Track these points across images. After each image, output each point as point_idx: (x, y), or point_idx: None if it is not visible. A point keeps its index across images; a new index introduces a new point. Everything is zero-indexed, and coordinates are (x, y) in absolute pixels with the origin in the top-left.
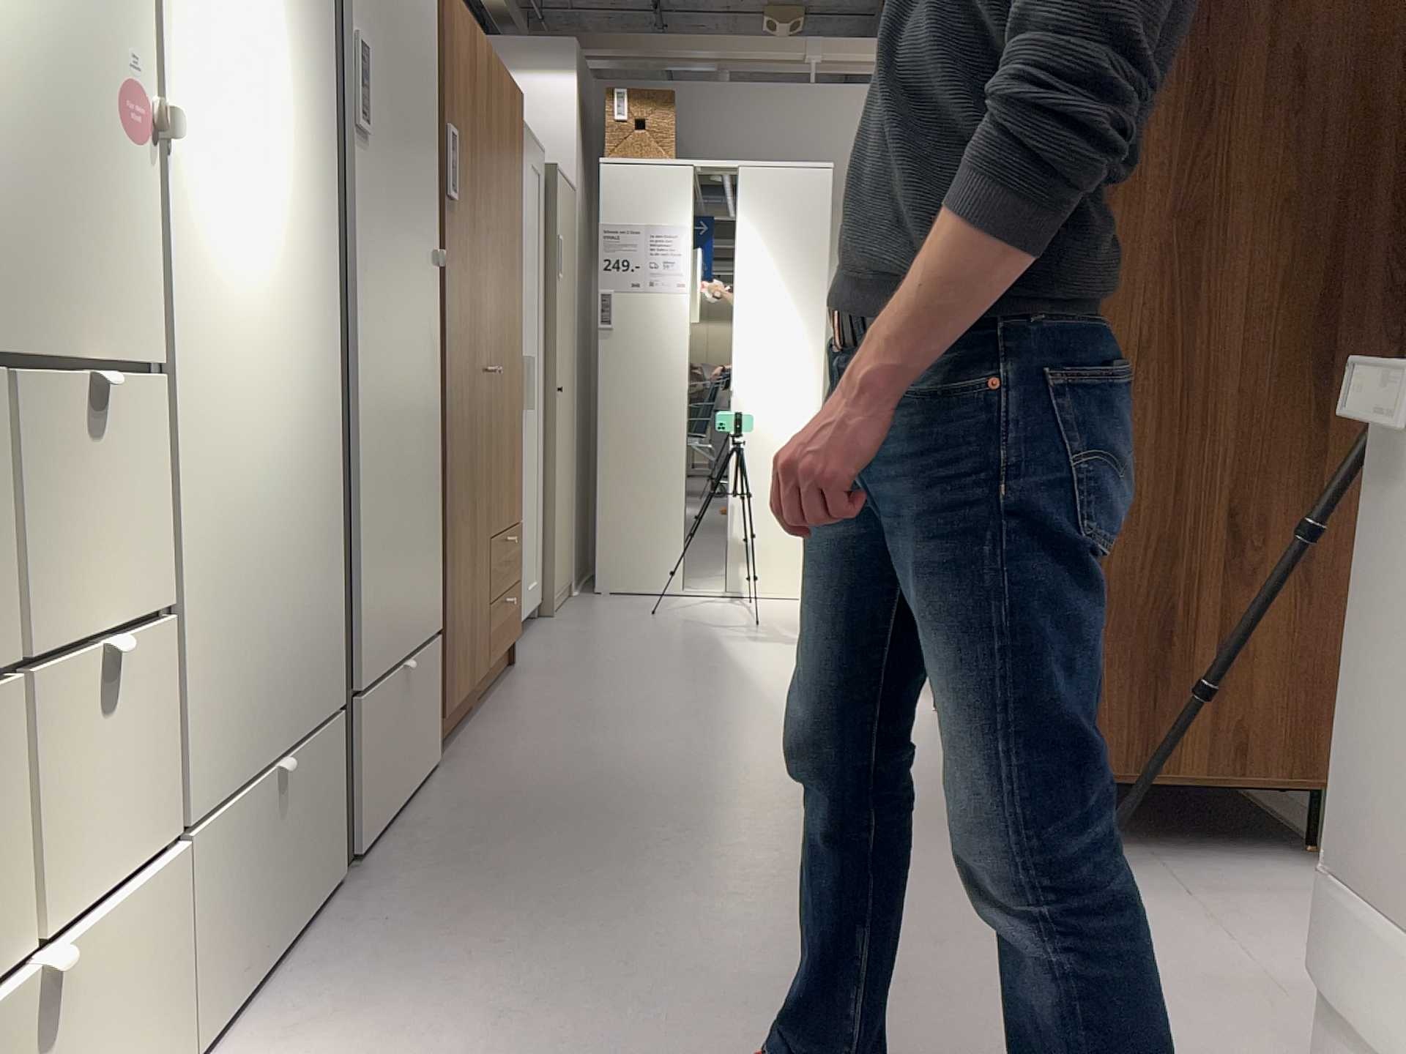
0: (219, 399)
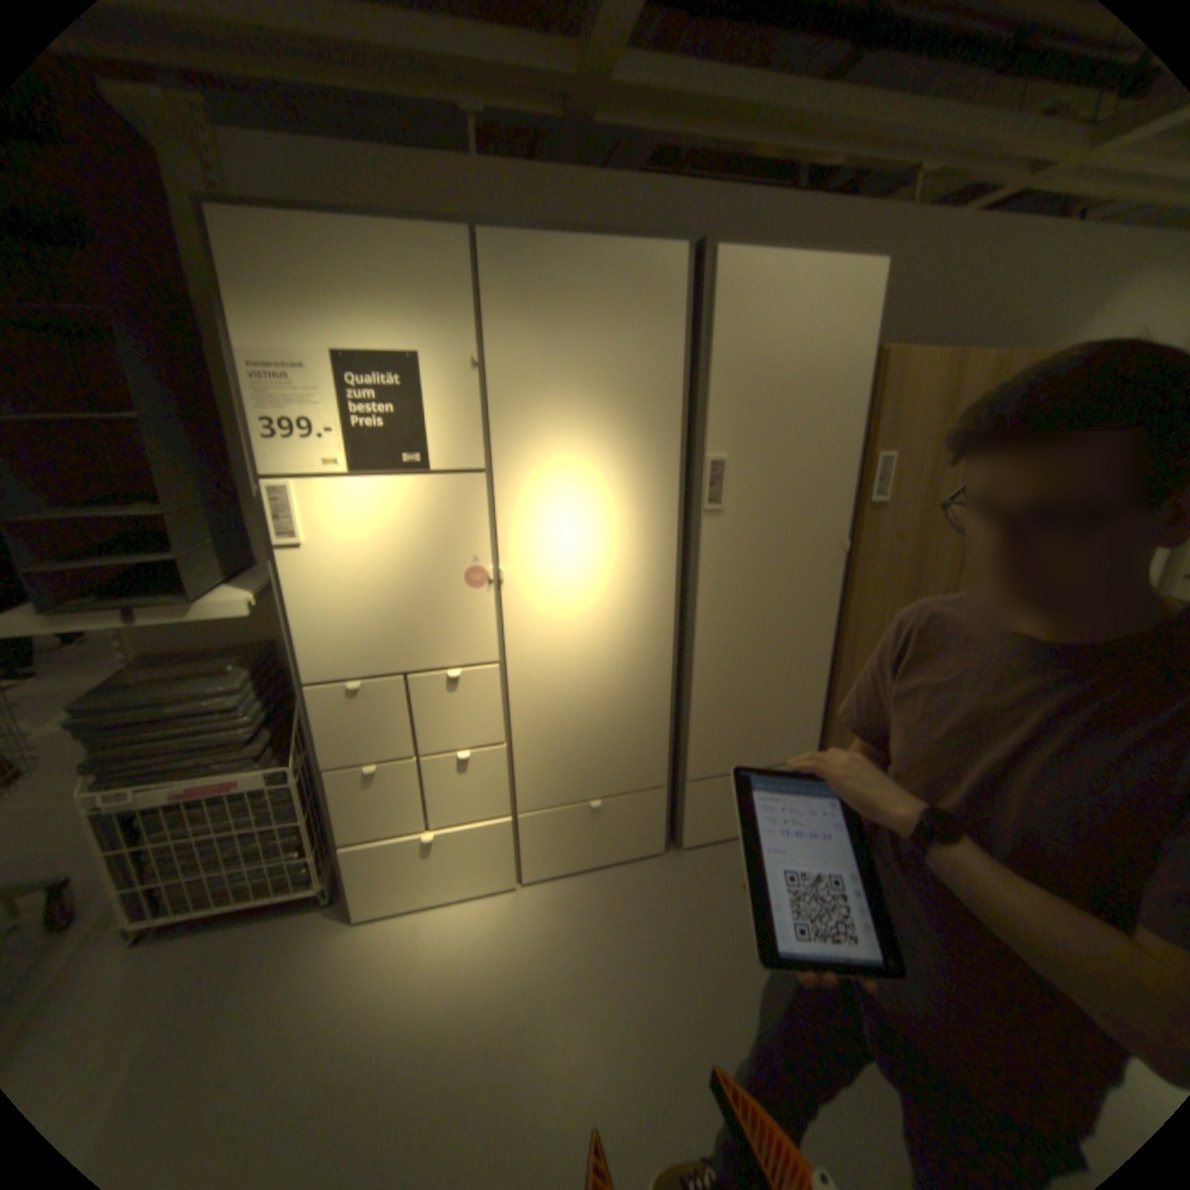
0: (550, 666)
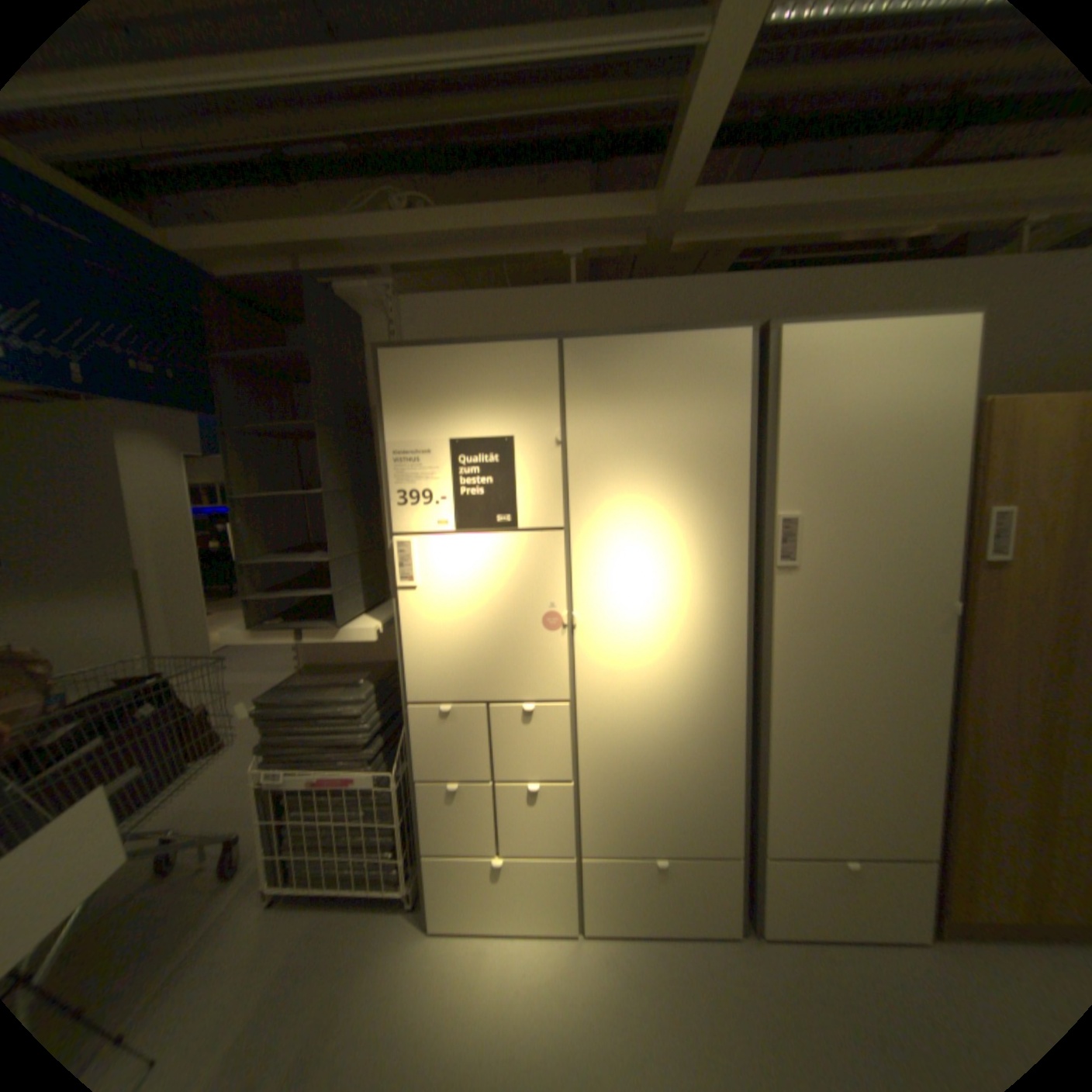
0: (618, 711)
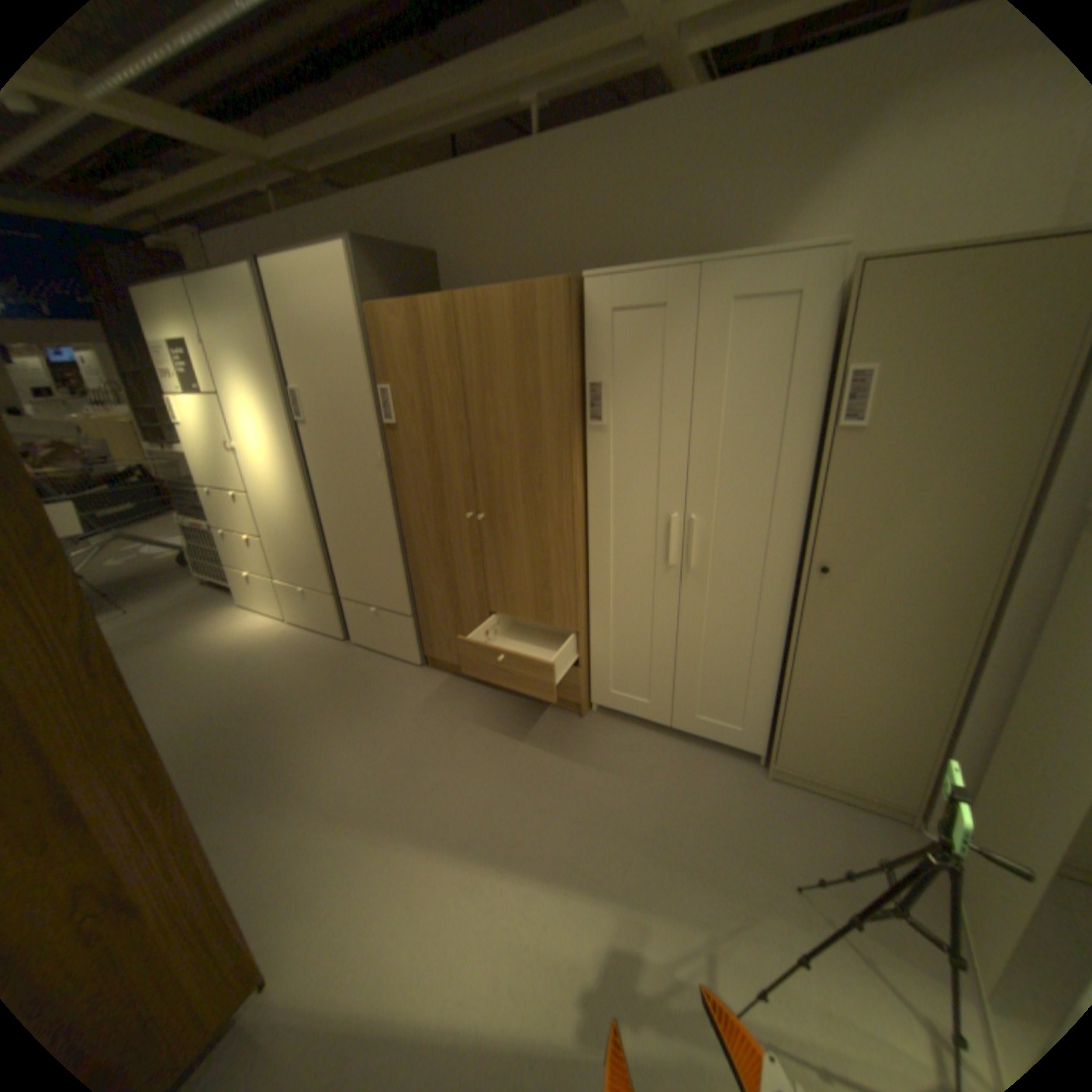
0: (265, 501)
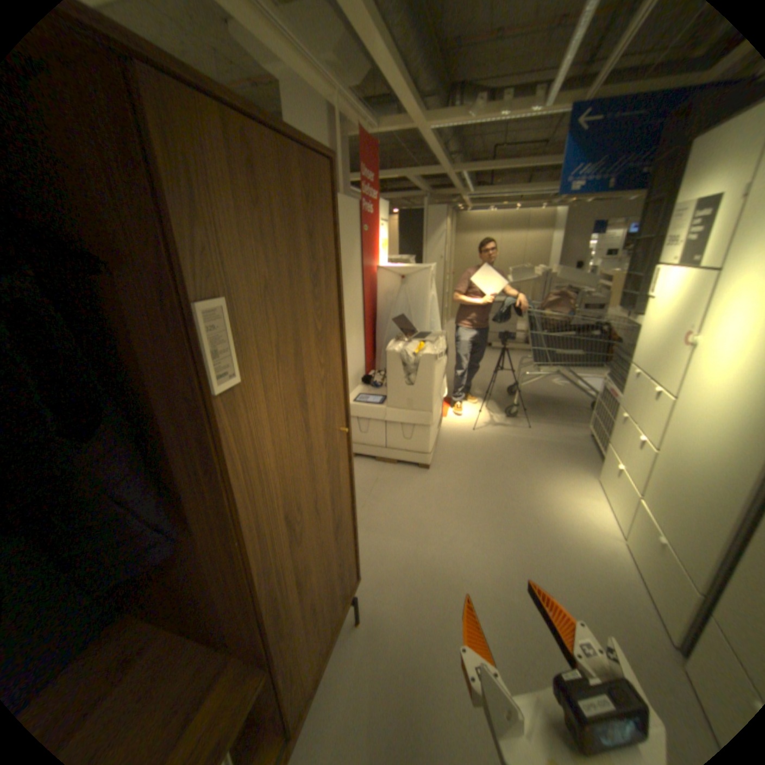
0: (691, 420)
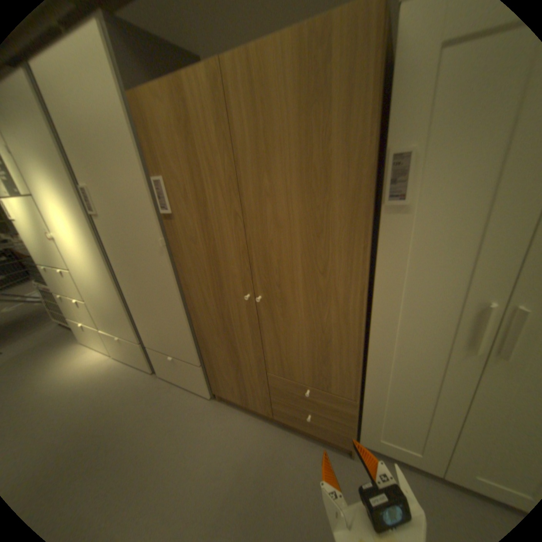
0: (80, 276)
